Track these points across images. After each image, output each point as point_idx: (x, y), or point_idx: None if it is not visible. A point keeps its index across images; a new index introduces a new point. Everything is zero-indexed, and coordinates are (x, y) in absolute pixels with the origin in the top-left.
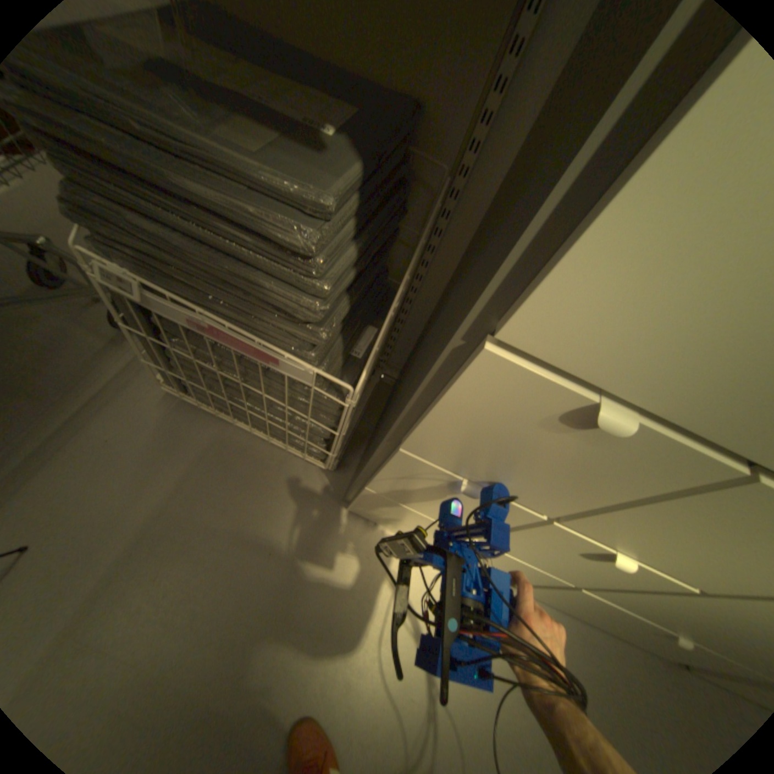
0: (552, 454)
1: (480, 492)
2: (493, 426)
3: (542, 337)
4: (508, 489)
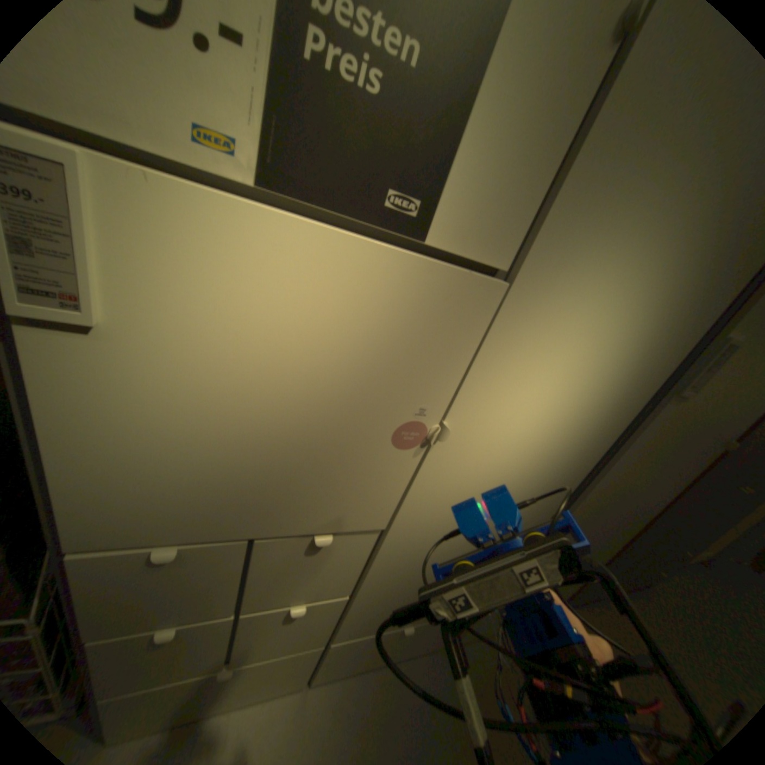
0: (174, 582)
1: (171, 633)
2: (125, 589)
3: (93, 539)
4: (188, 617)
